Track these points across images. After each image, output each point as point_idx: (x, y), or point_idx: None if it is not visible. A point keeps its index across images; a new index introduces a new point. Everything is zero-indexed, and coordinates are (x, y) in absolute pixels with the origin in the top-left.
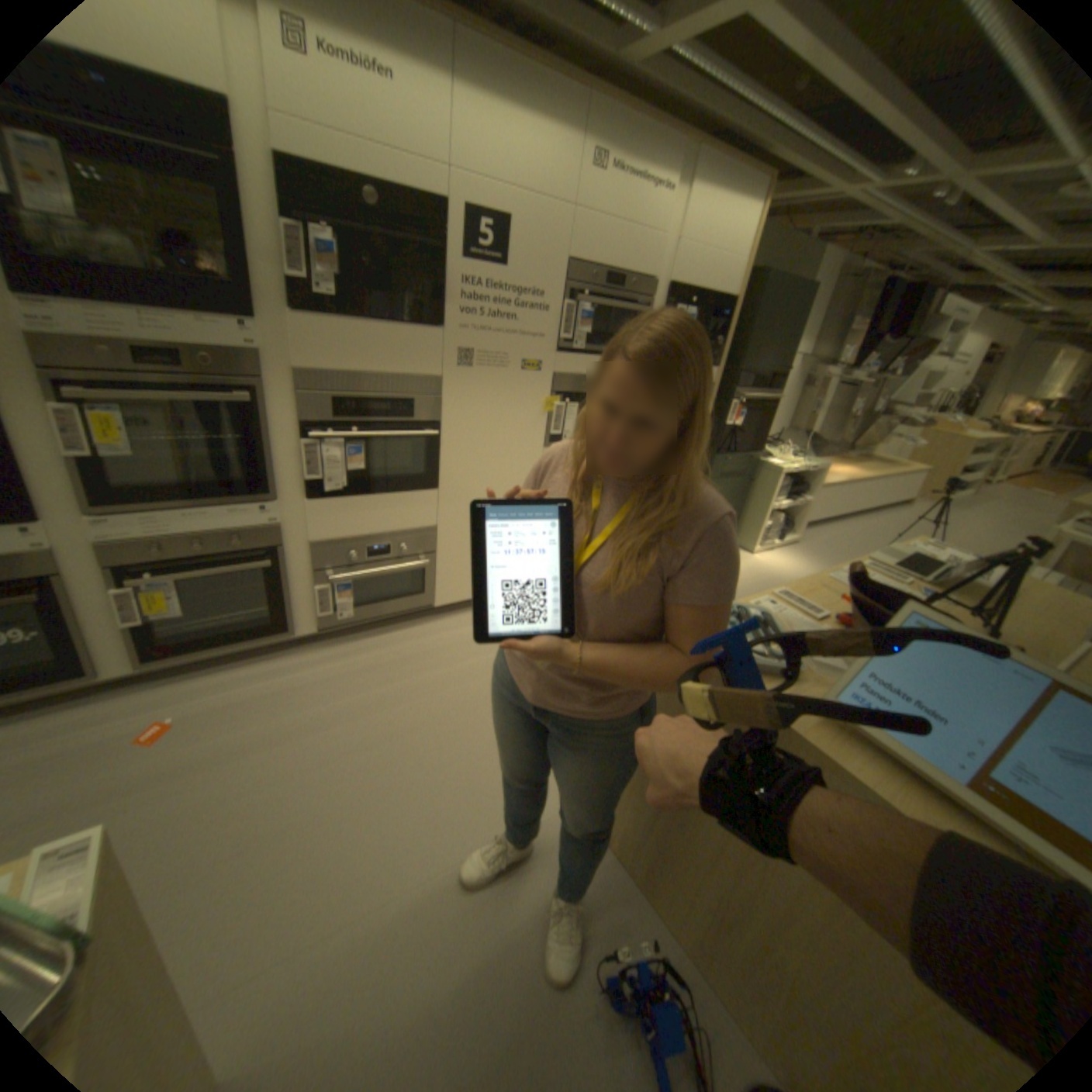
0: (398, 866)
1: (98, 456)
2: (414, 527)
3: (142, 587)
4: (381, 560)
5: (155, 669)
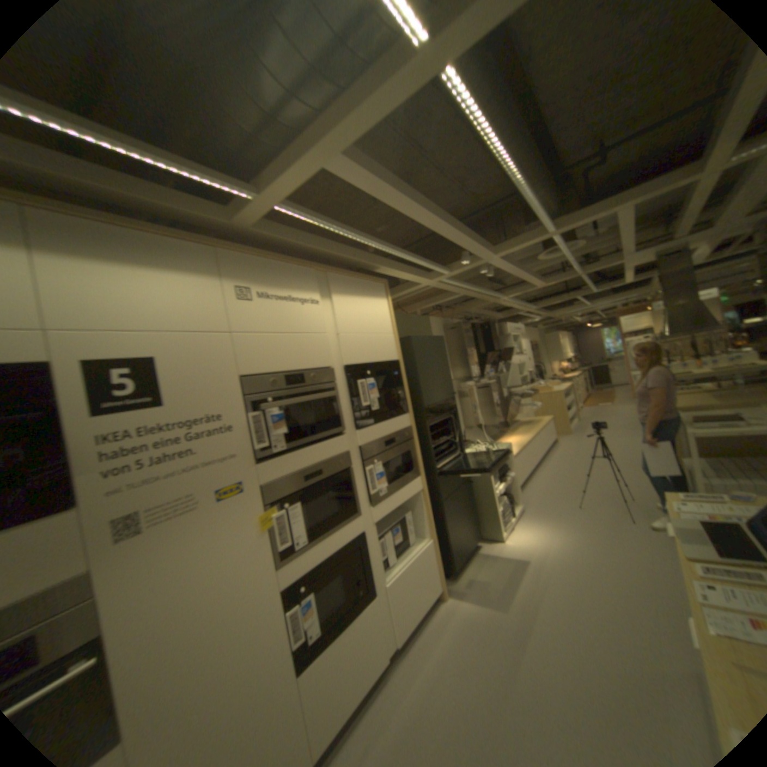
0: None
1: None
2: None
3: None
4: None
5: None
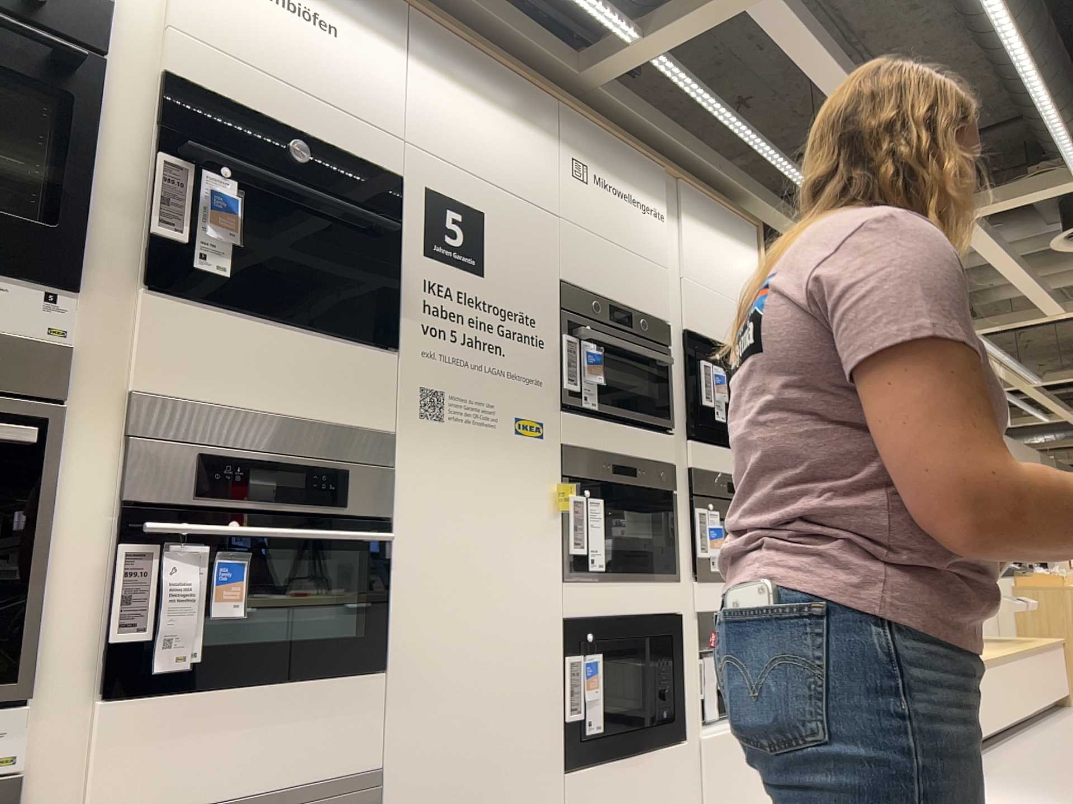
0: None
1: None
2: (337, 774)
3: None
4: None
5: None
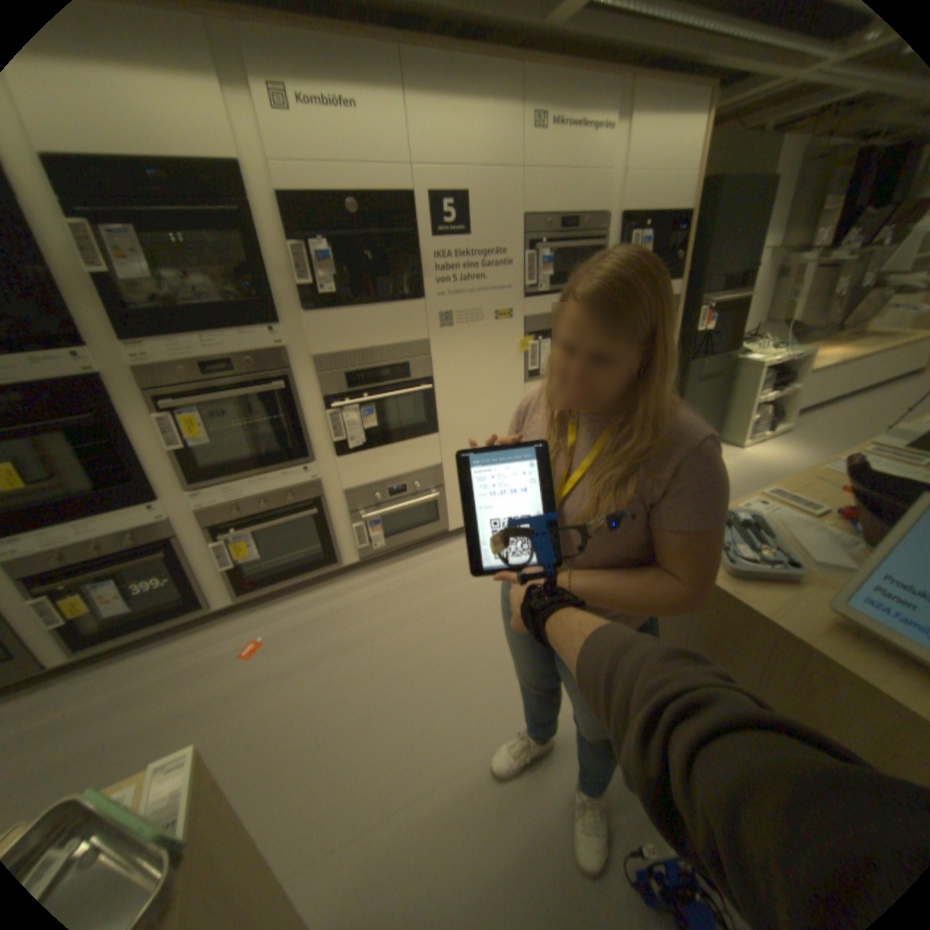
0: (439, 758)
1: (188, 446)
2: (423, 466)
3: (230, 539)
4: (400, 497)
5: (247, 599)
